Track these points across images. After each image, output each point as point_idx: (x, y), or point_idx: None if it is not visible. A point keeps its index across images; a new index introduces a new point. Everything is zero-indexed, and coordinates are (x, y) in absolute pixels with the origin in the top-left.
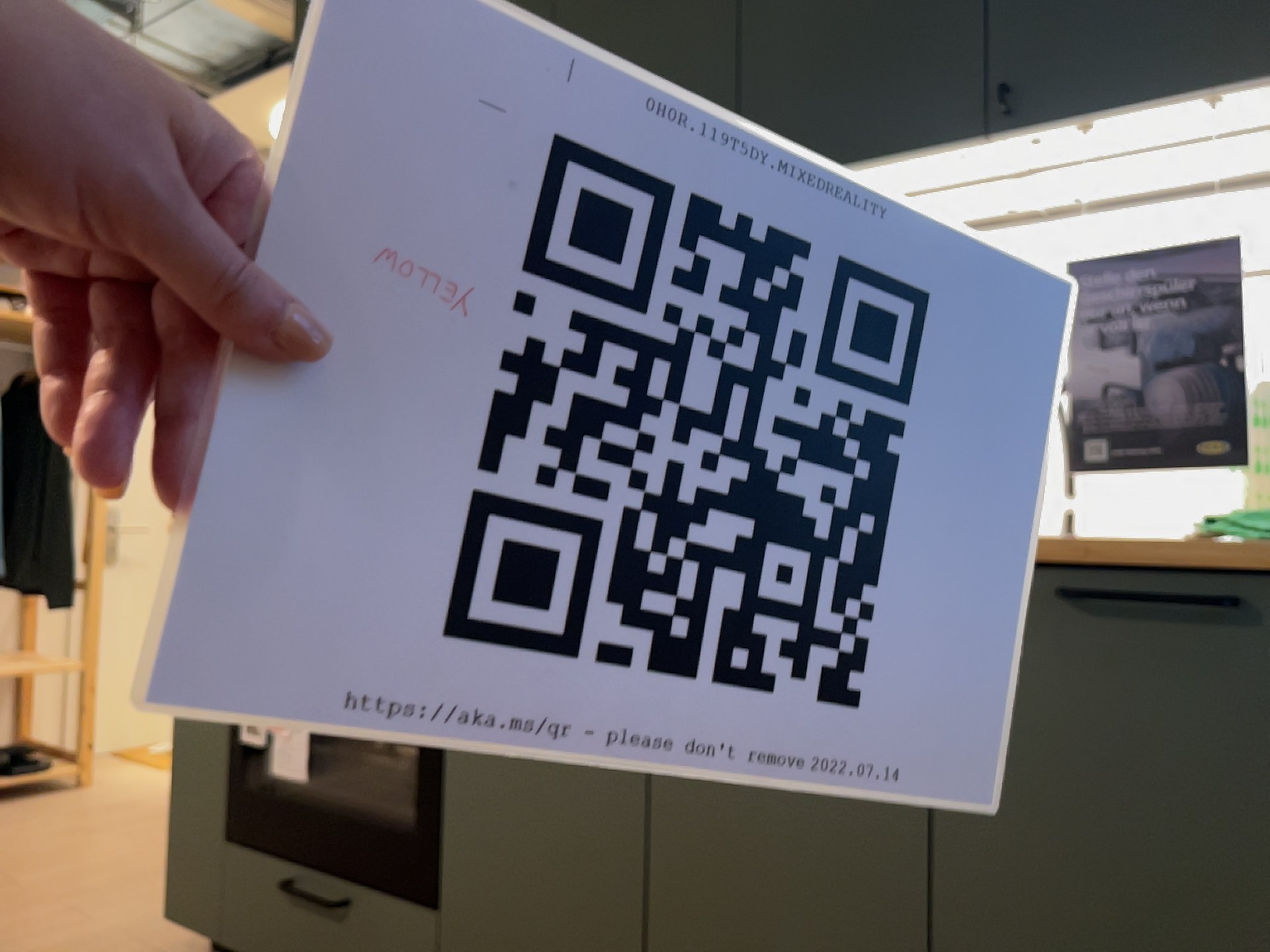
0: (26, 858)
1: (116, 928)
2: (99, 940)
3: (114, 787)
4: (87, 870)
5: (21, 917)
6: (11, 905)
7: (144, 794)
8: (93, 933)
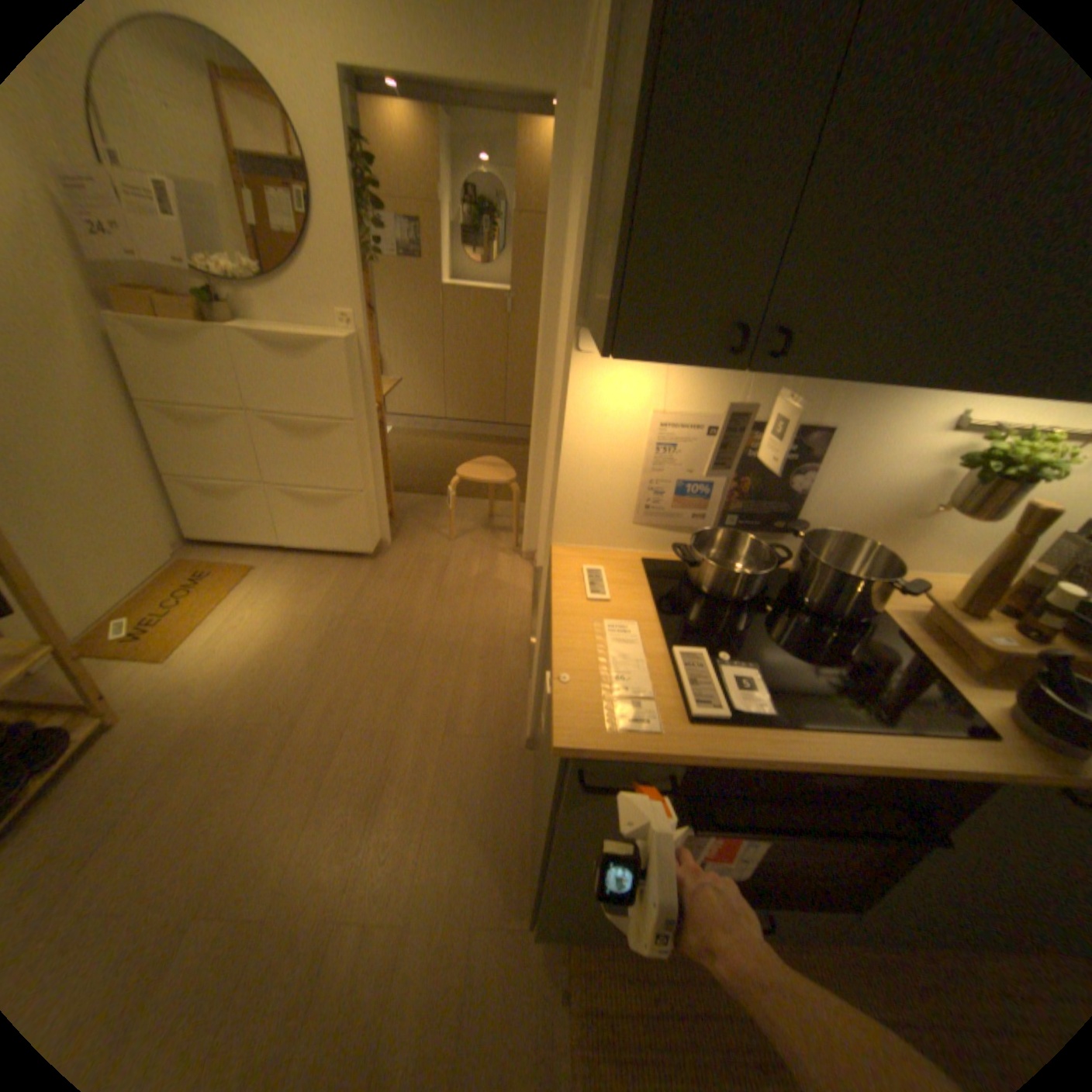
0: (212, 869)
1: (428, 914)
2: (438, 941)
3: (146, 708)
4: (296, 852)
5: (332, 958)
6: (298, 947)
7: (191, 707)
8: (420, 935)
